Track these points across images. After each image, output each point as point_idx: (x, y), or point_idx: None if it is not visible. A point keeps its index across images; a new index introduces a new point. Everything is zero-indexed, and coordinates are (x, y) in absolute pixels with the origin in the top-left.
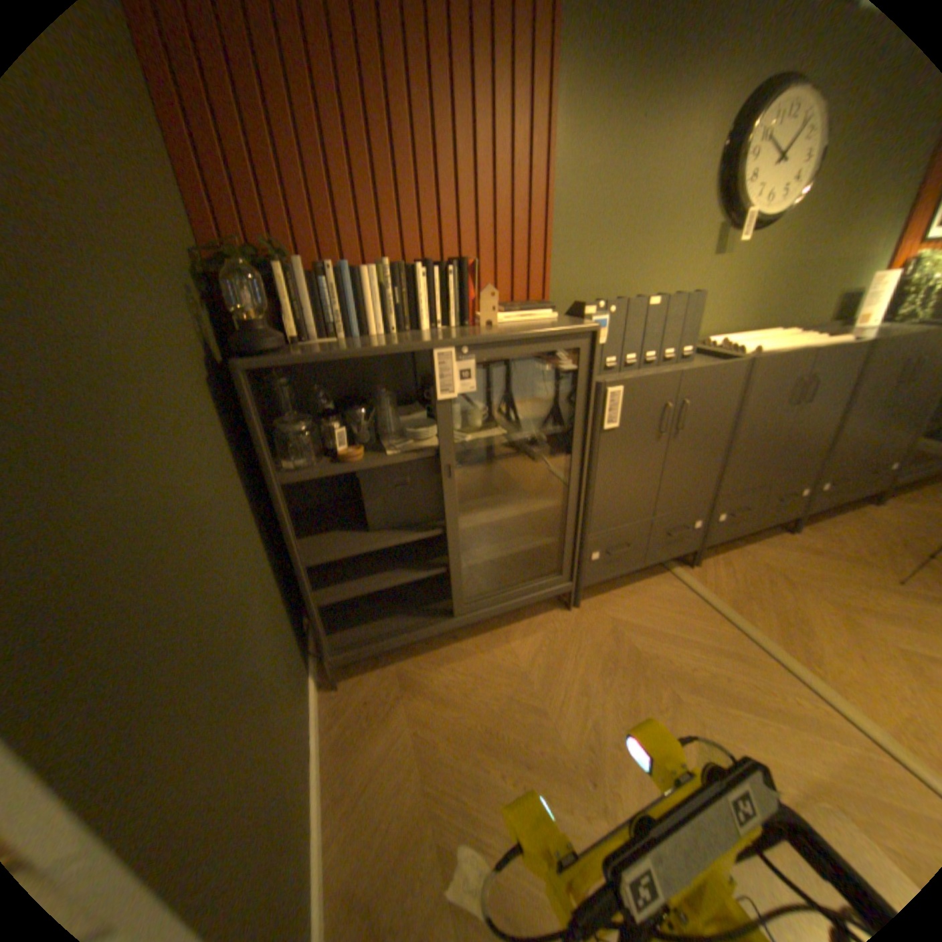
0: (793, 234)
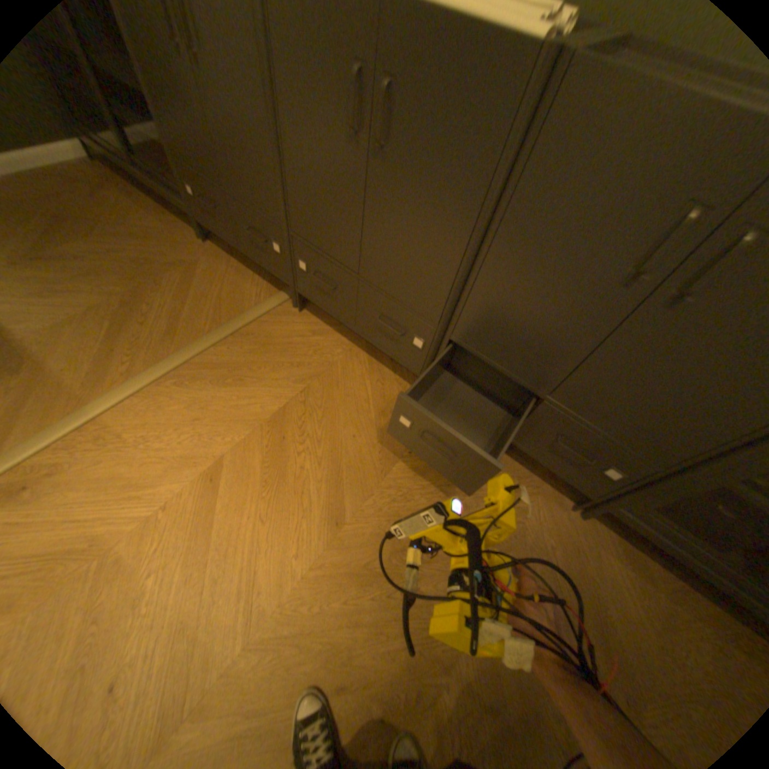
0: None
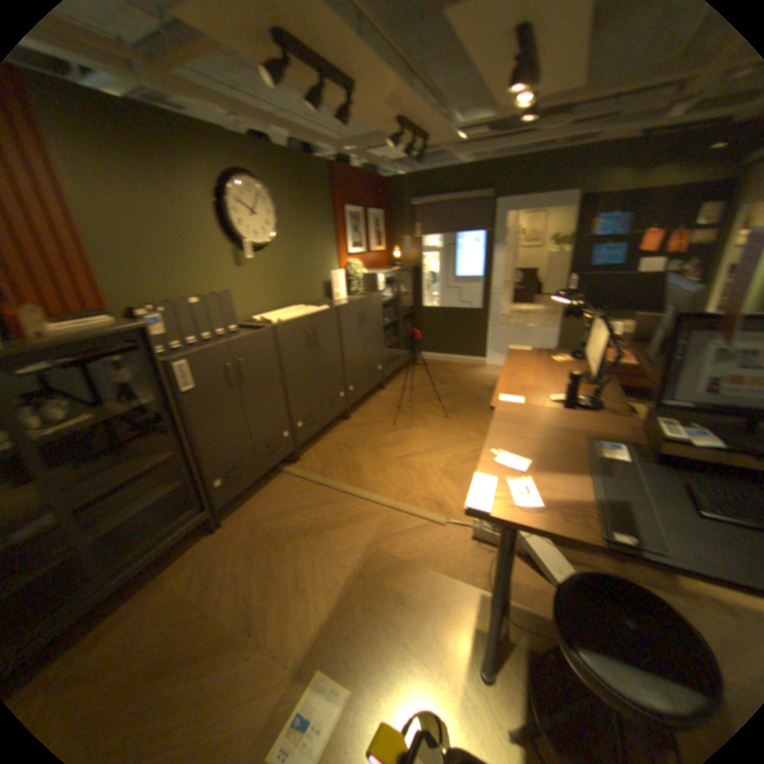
0: (278, 253)
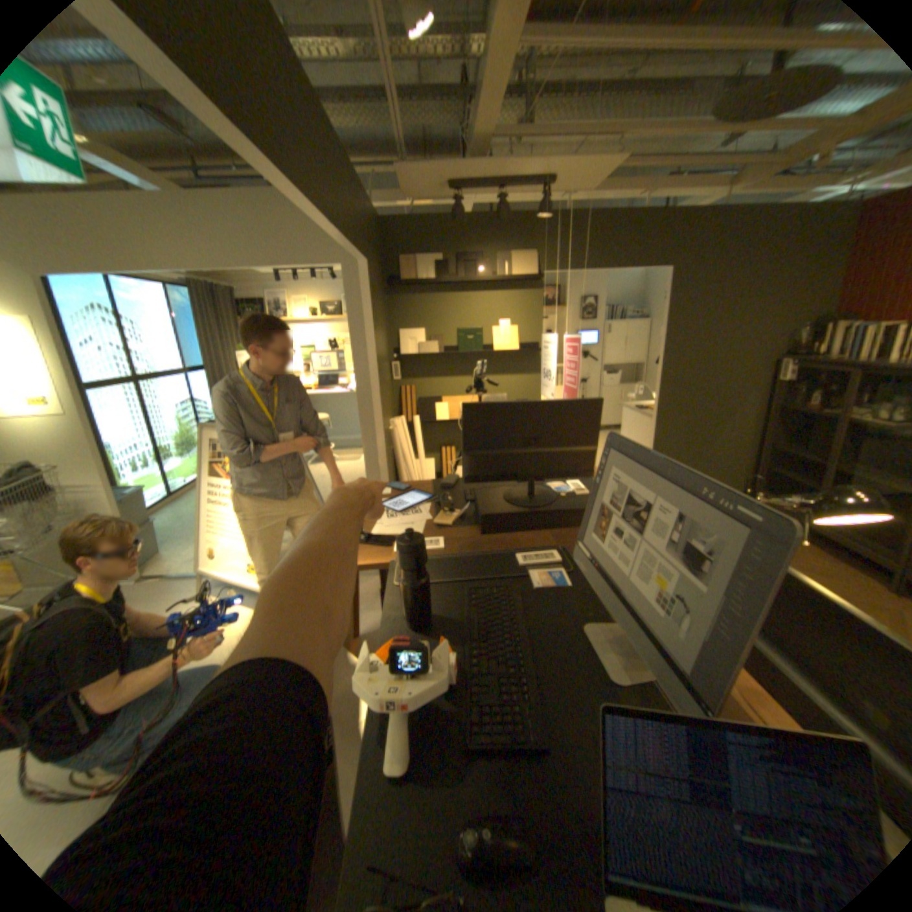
0: None
